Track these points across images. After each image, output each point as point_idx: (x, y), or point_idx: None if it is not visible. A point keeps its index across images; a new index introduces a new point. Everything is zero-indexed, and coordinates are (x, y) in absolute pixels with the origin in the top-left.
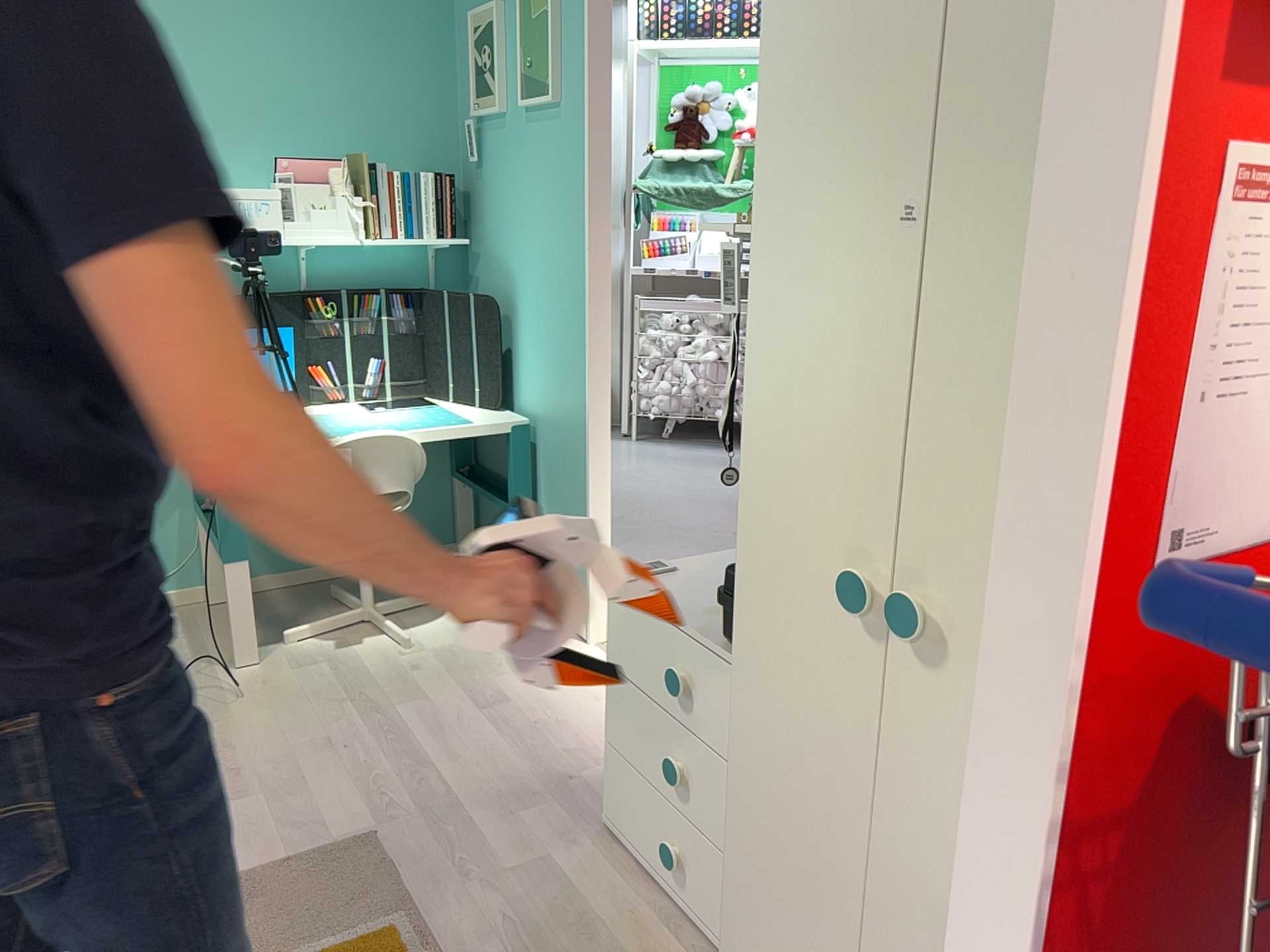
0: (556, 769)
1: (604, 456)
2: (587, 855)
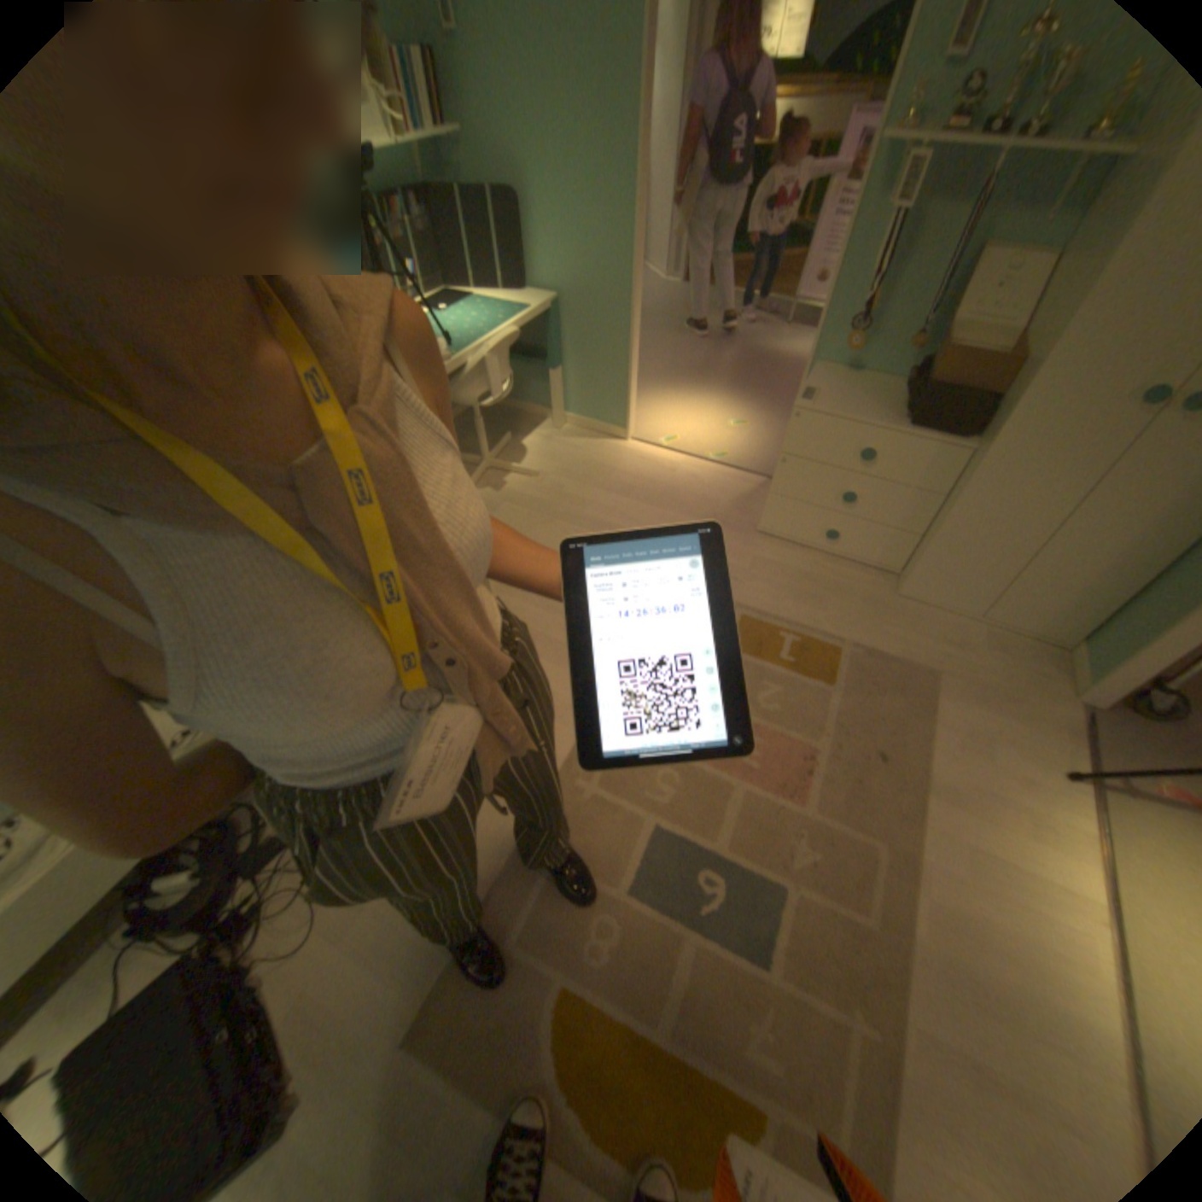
0: (701, 514)
1: (637, 316)
2: (766, 547)
